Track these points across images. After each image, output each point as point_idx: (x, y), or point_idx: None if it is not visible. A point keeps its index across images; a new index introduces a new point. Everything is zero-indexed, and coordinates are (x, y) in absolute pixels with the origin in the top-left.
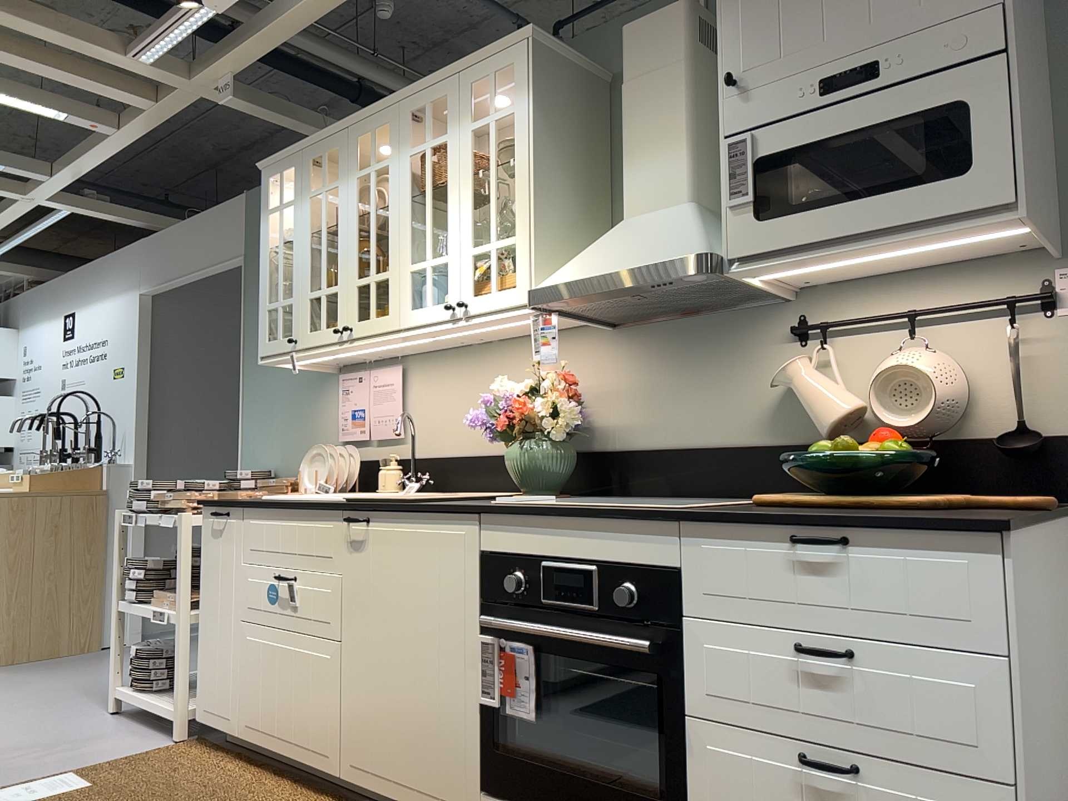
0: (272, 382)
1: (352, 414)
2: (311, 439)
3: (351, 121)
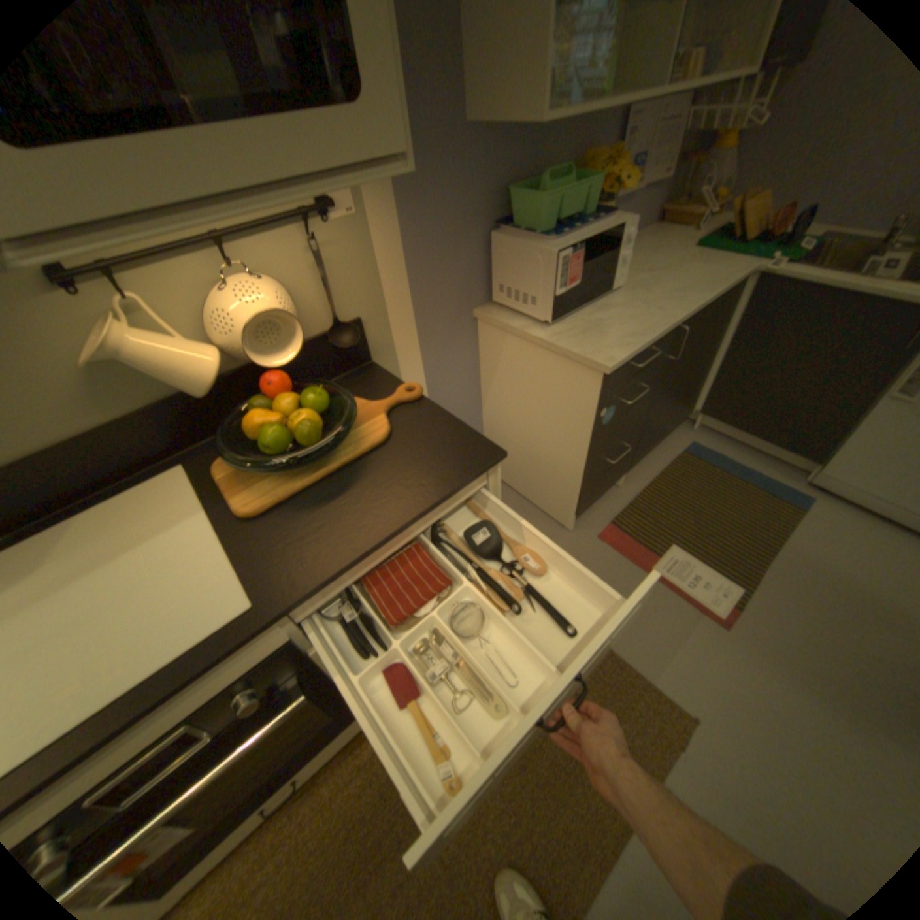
0: None
1: None
2: None
3: None
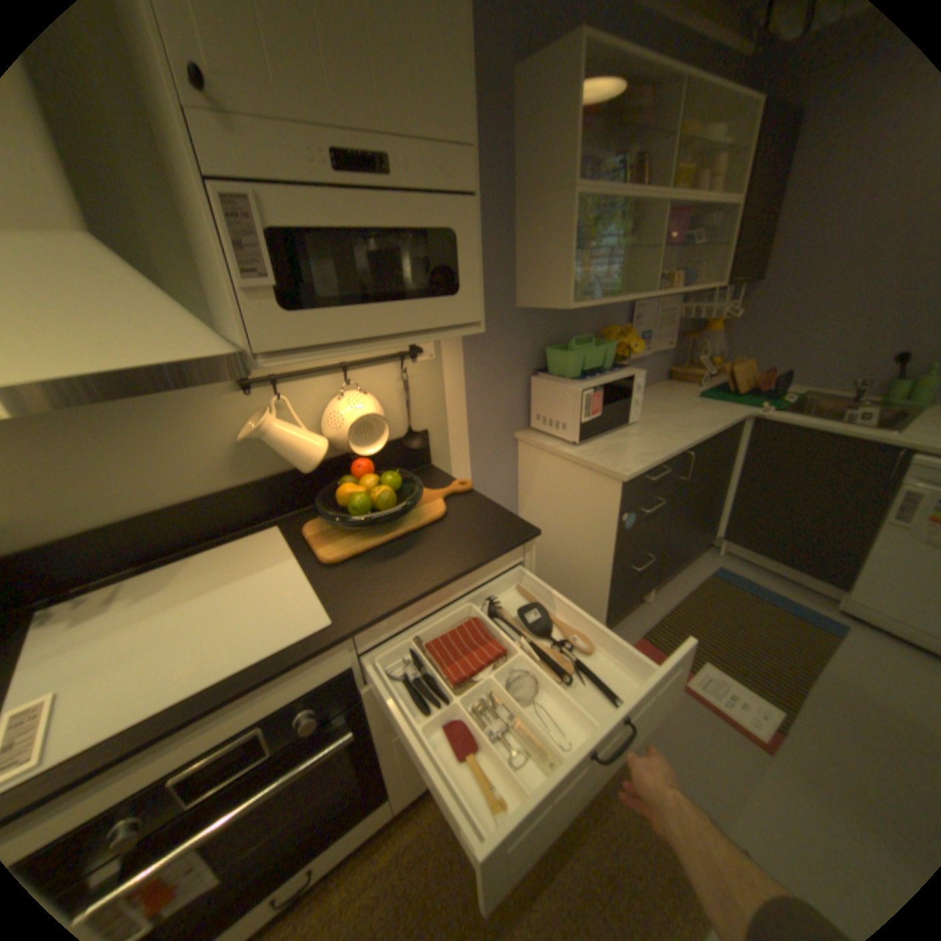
0: None
1: None
2: None
3: None
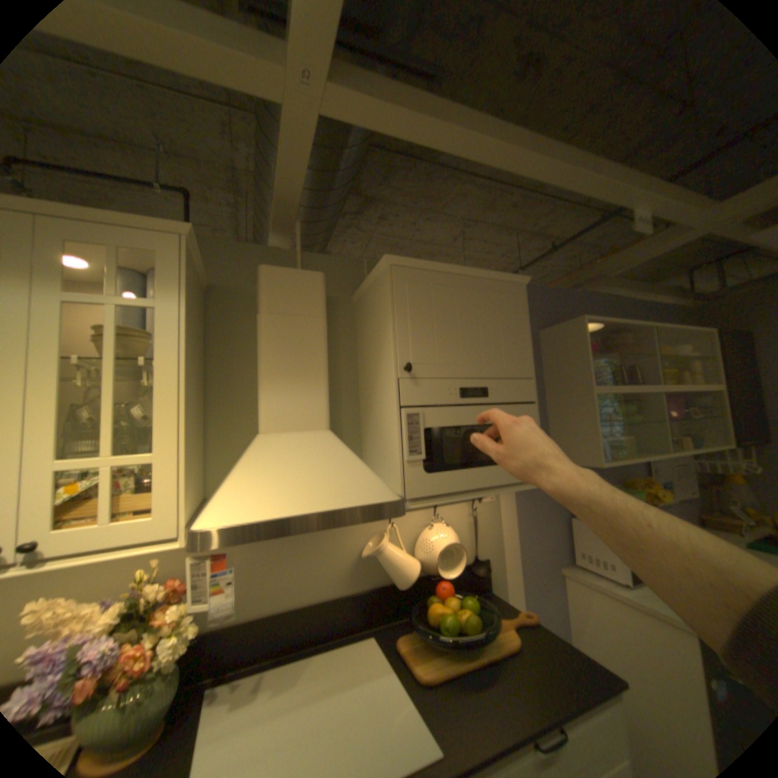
0: None
1: None
2: None
3: None
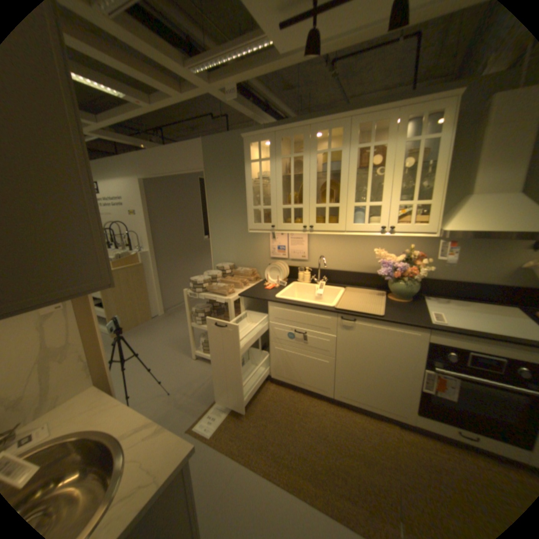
0: (227, 228)
1: (278, 248)
2: (252, 254)
3: (313, 122)
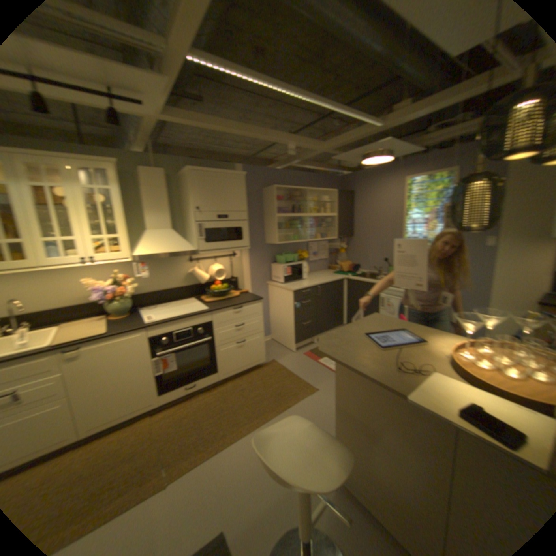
0: None
1: None
2: None
3: None
